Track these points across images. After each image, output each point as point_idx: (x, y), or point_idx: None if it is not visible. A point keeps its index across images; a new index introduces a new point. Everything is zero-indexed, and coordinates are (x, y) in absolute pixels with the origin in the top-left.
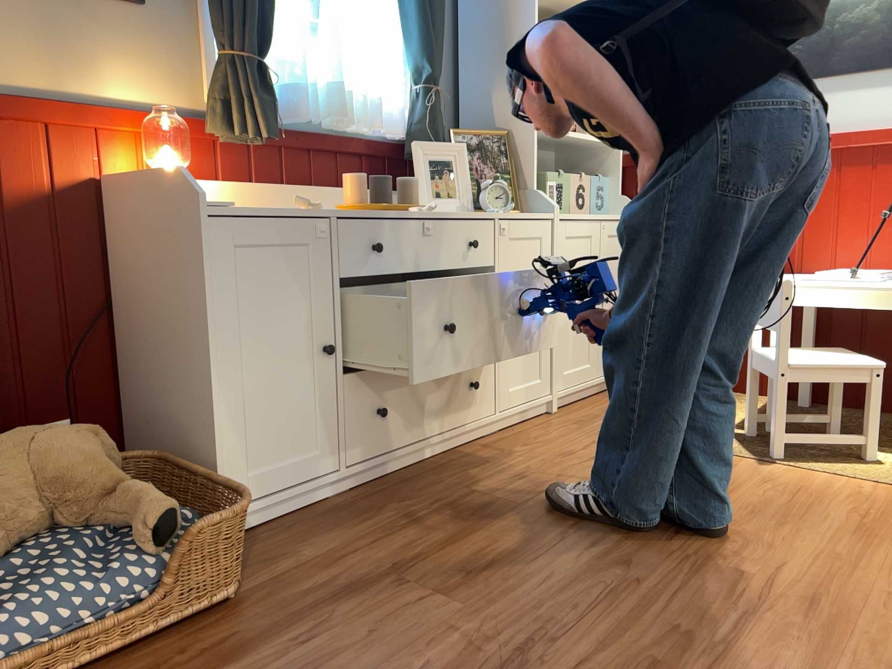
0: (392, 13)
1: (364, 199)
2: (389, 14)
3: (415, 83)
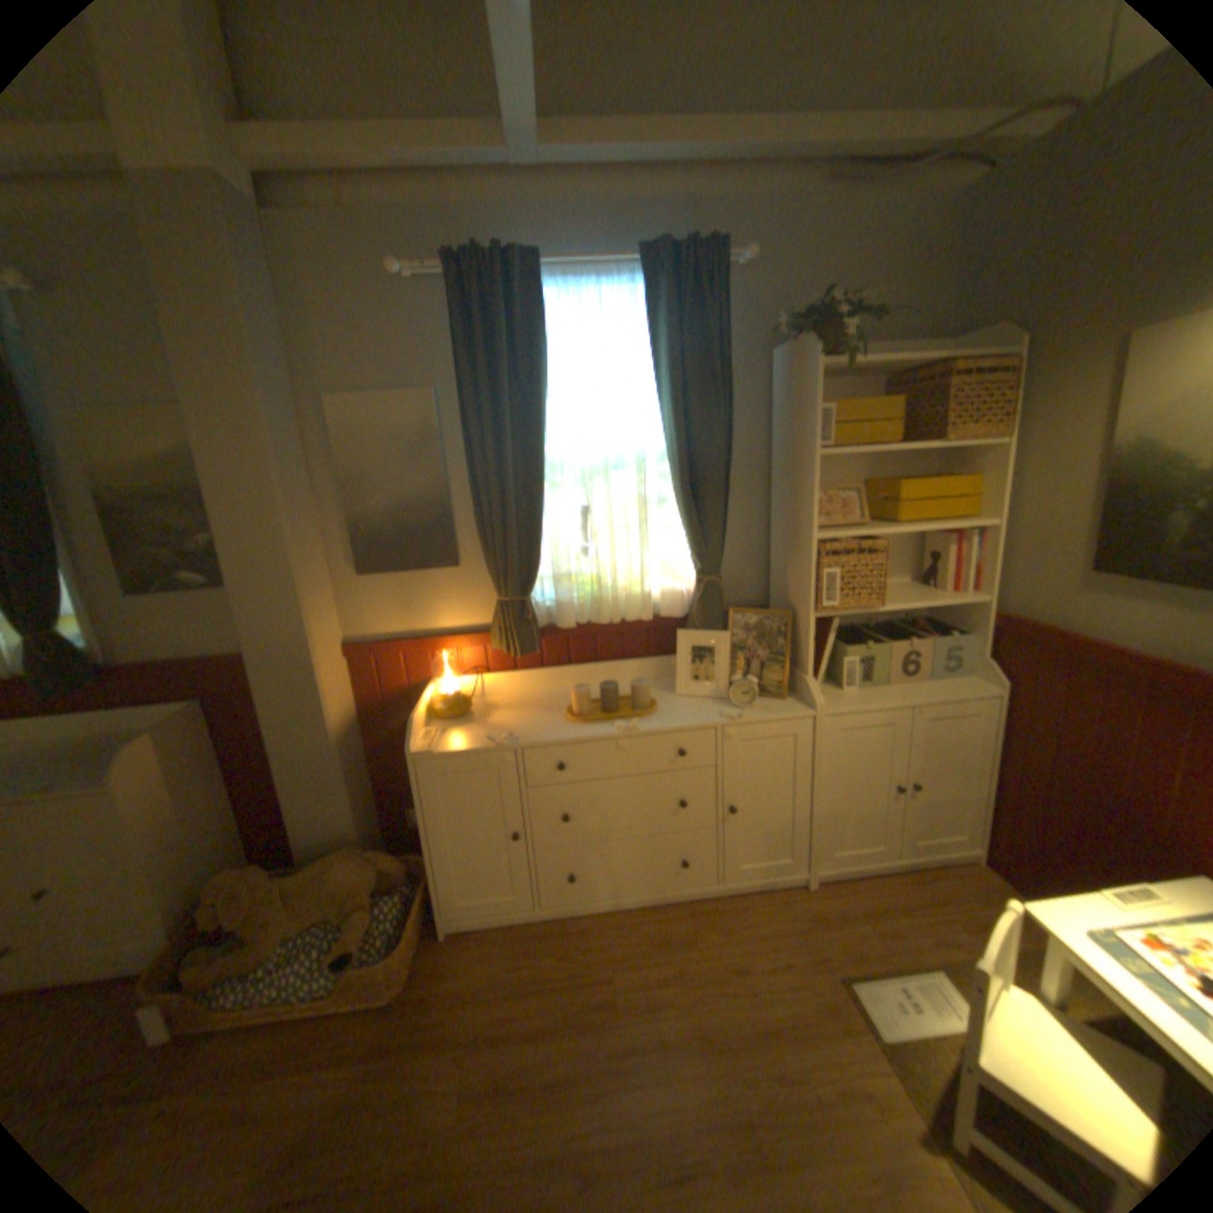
0: (671, 513)
1: (584, 709)
2: (671, 512)
3: (694, 569)
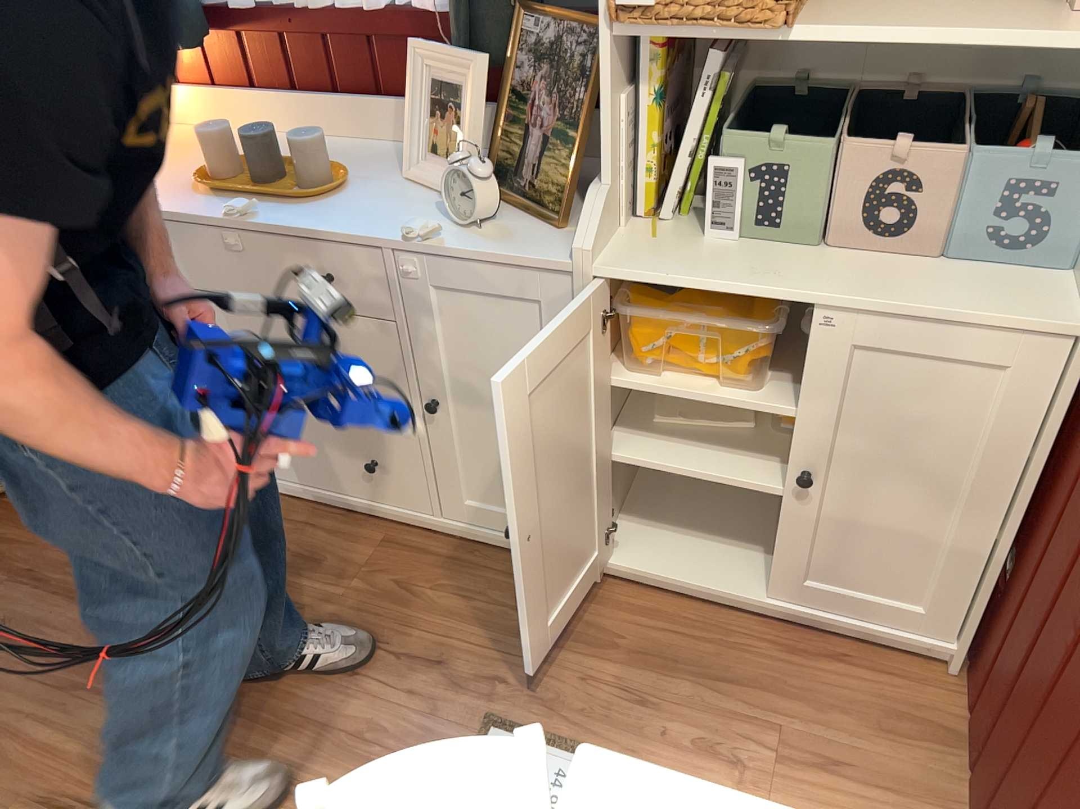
0: None
1: (229, 174)
2: None
3: None
